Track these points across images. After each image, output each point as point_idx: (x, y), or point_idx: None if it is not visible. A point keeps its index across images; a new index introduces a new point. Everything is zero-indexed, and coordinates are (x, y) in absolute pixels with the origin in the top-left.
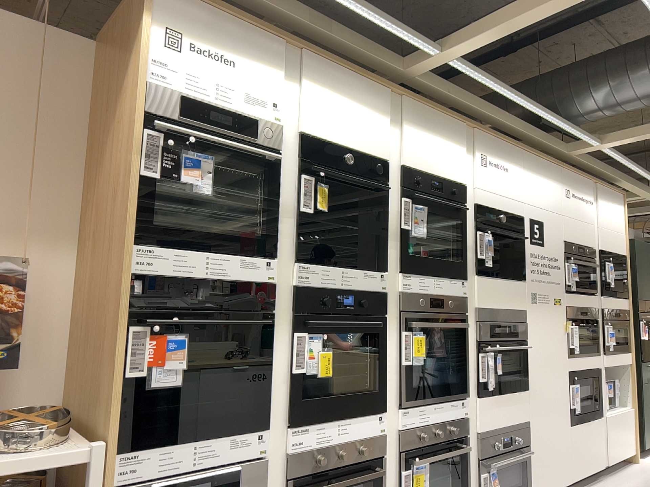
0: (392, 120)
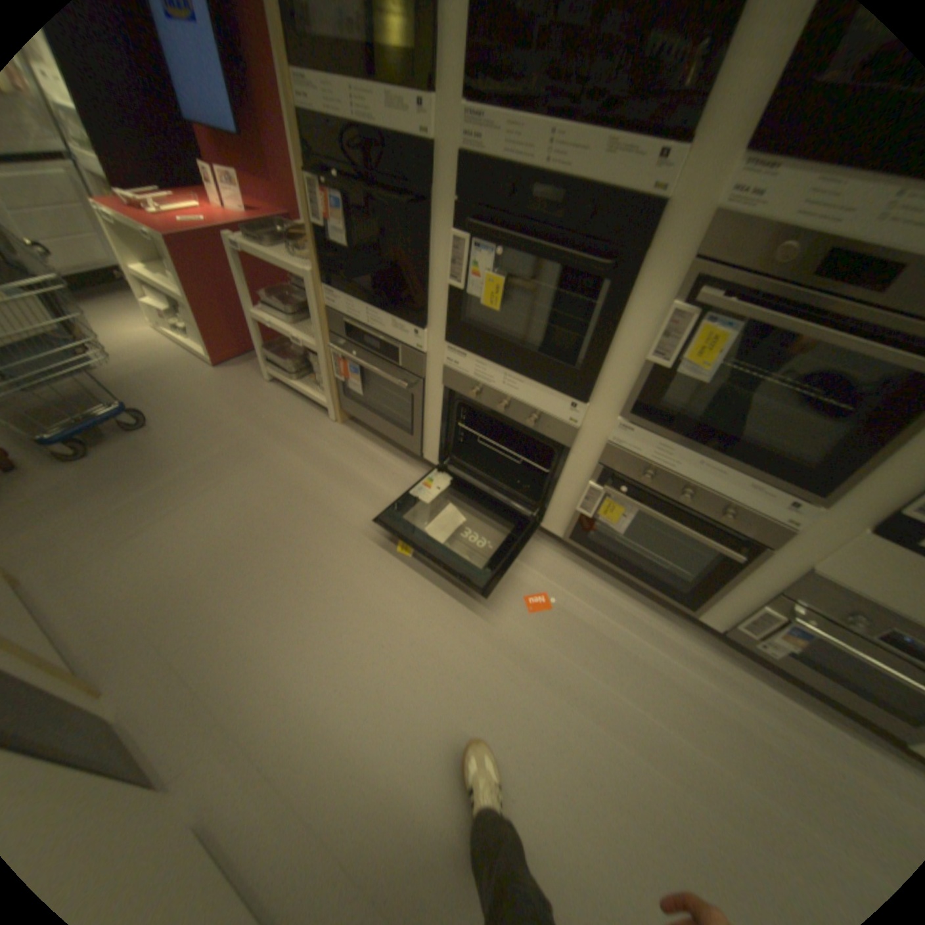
0: None
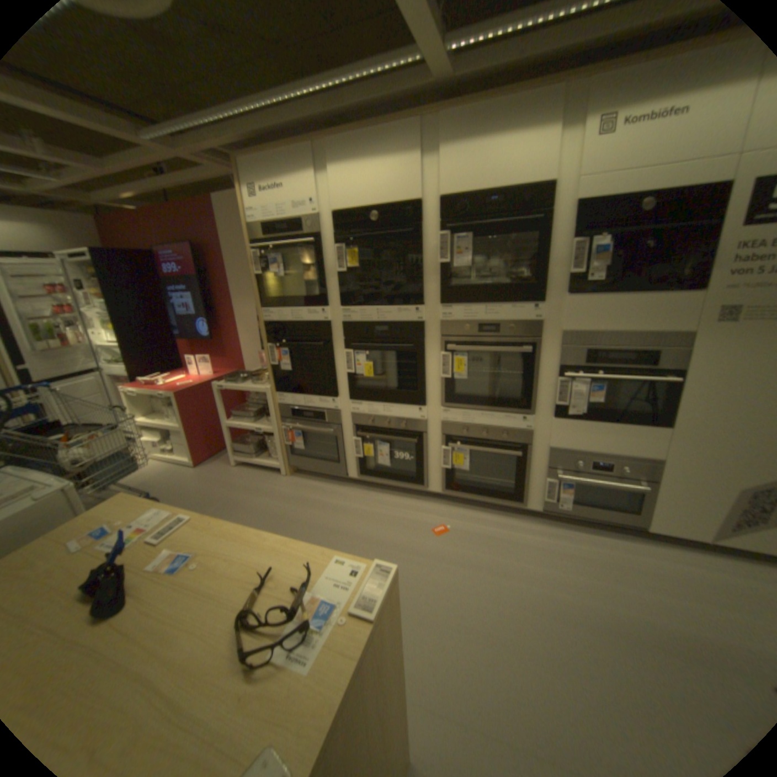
0: (430, 146)
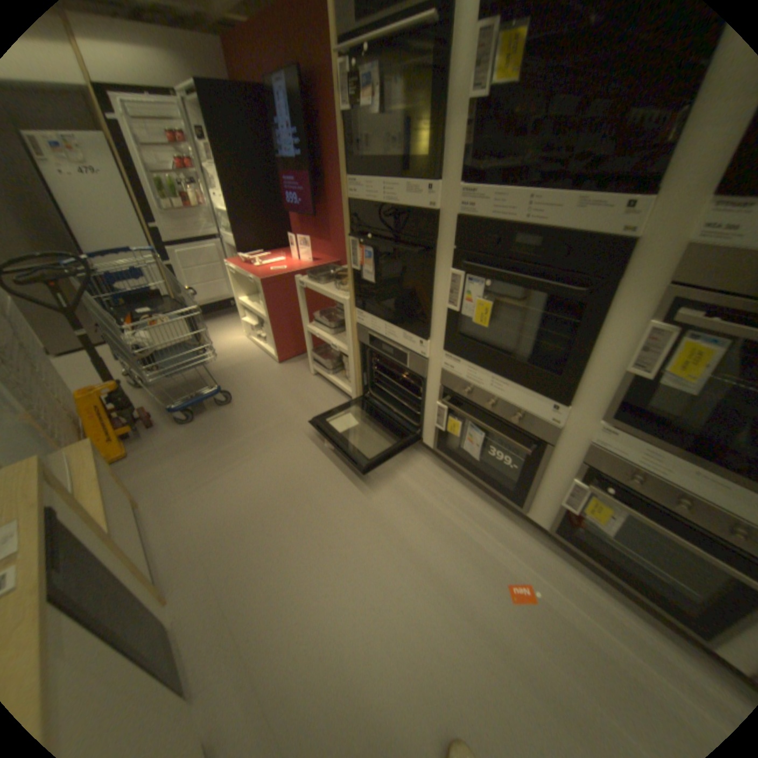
0: None
